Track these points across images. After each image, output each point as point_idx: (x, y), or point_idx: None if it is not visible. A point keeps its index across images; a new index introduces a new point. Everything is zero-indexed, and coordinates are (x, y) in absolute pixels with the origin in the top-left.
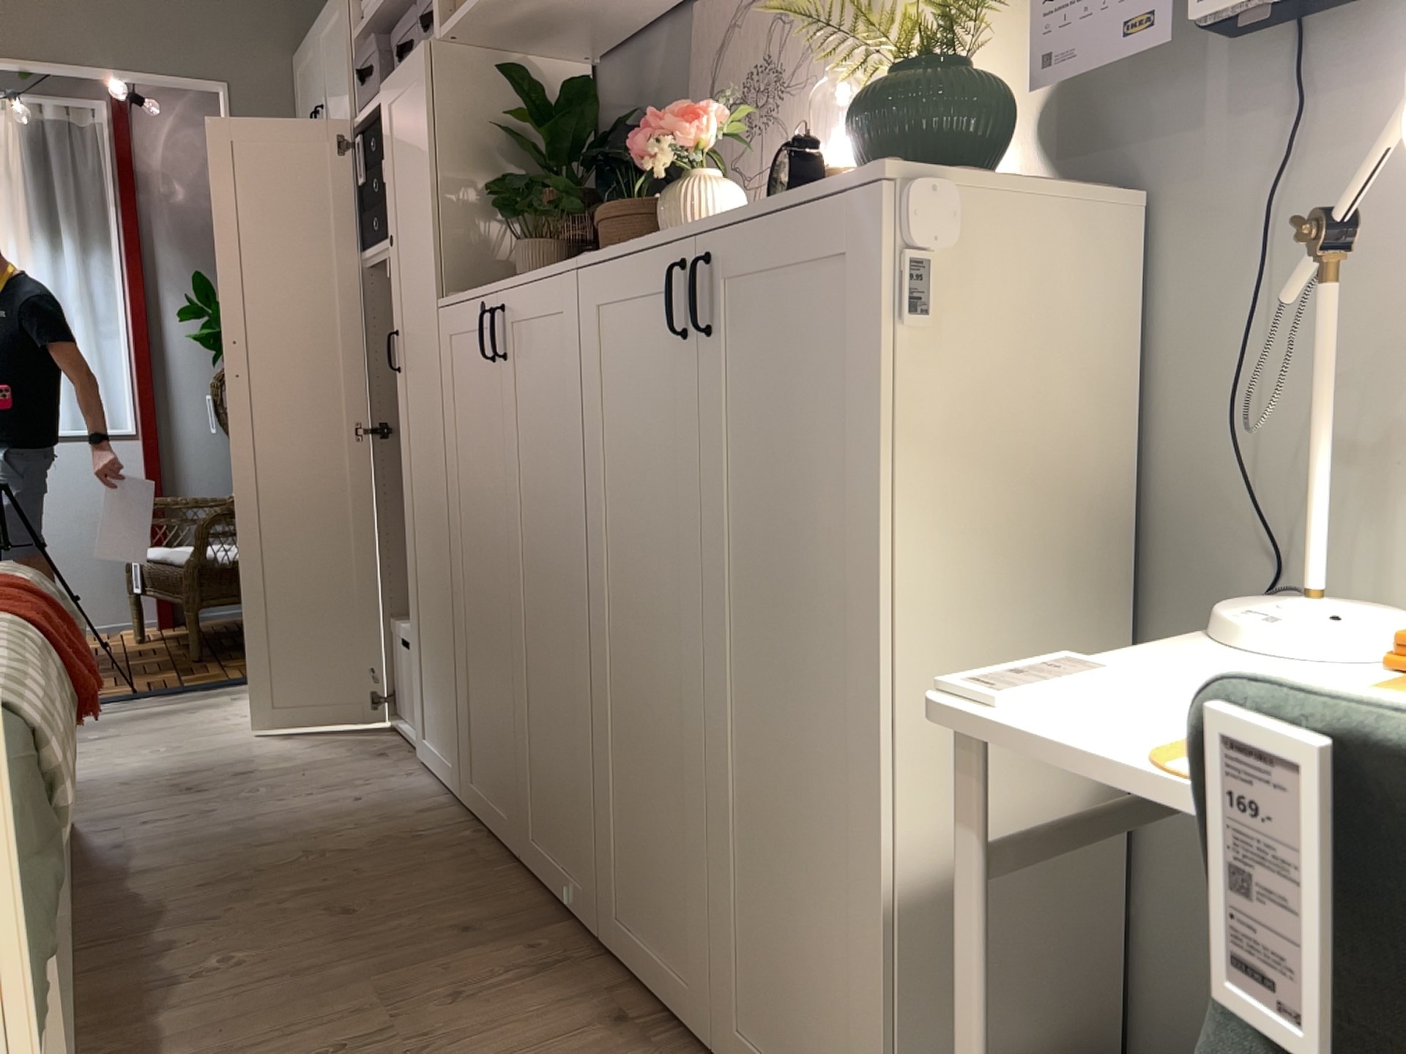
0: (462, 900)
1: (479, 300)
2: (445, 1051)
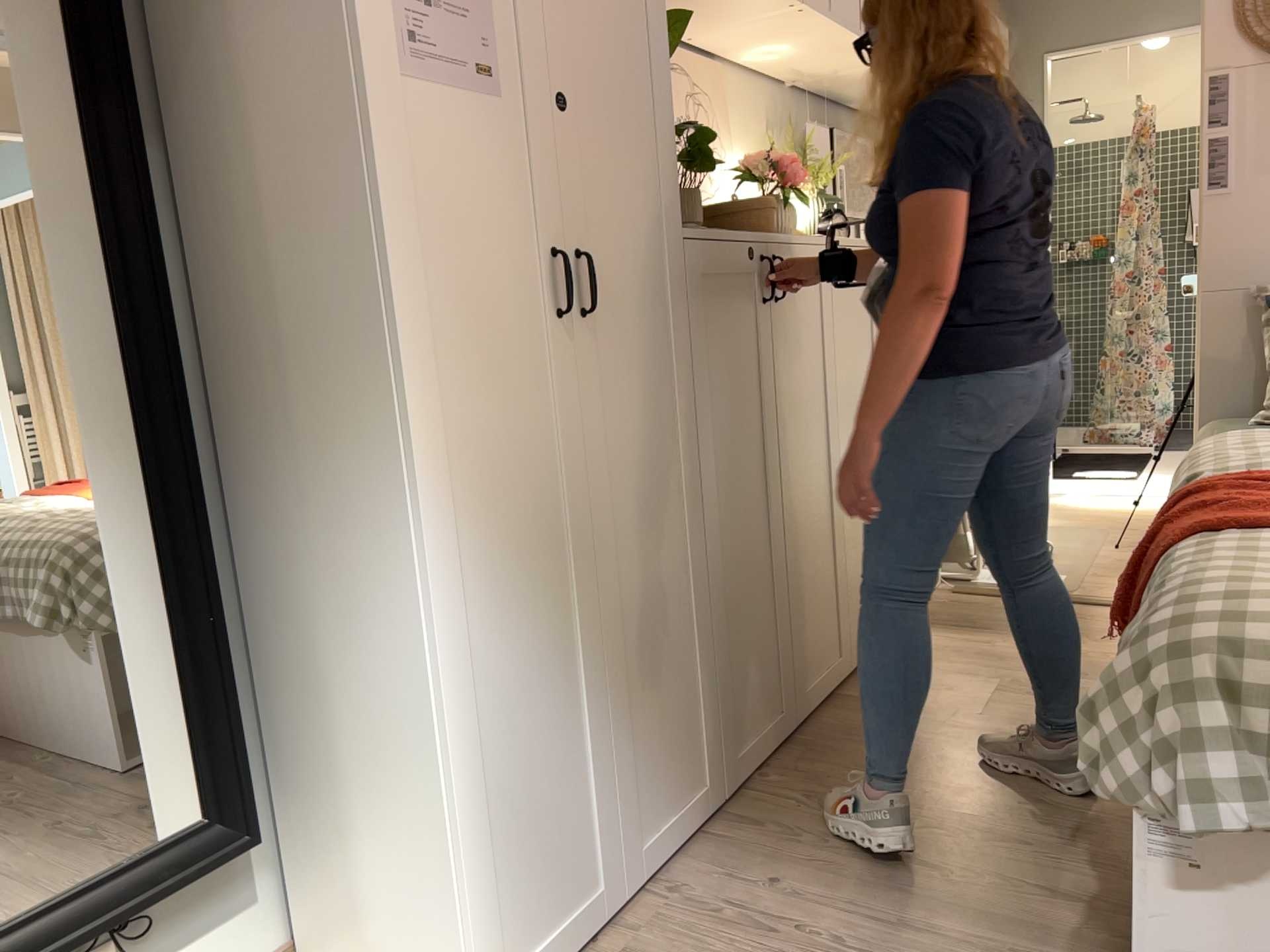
0: (861, 735)
1: (749, 243)
2: (979, 677)
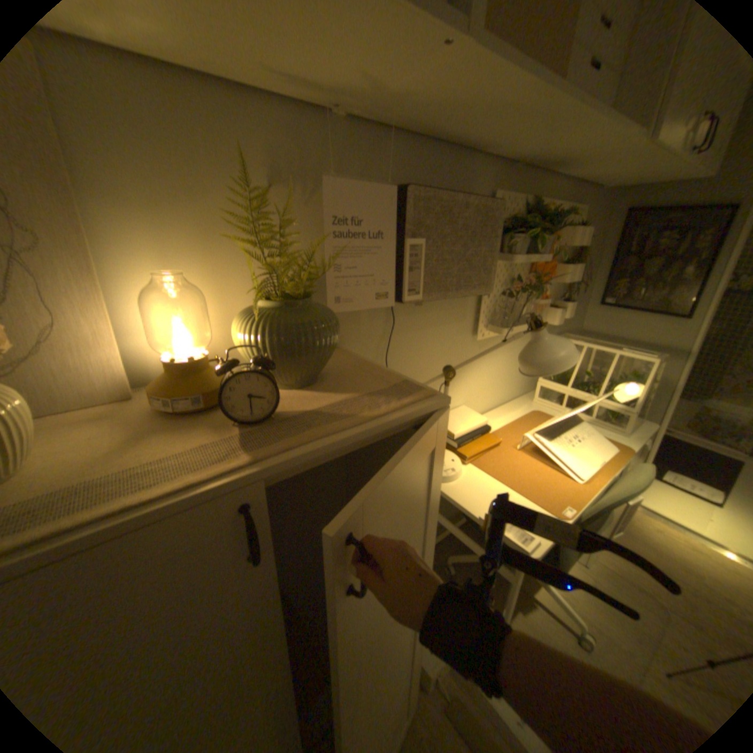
0: None
1: None
2: None
